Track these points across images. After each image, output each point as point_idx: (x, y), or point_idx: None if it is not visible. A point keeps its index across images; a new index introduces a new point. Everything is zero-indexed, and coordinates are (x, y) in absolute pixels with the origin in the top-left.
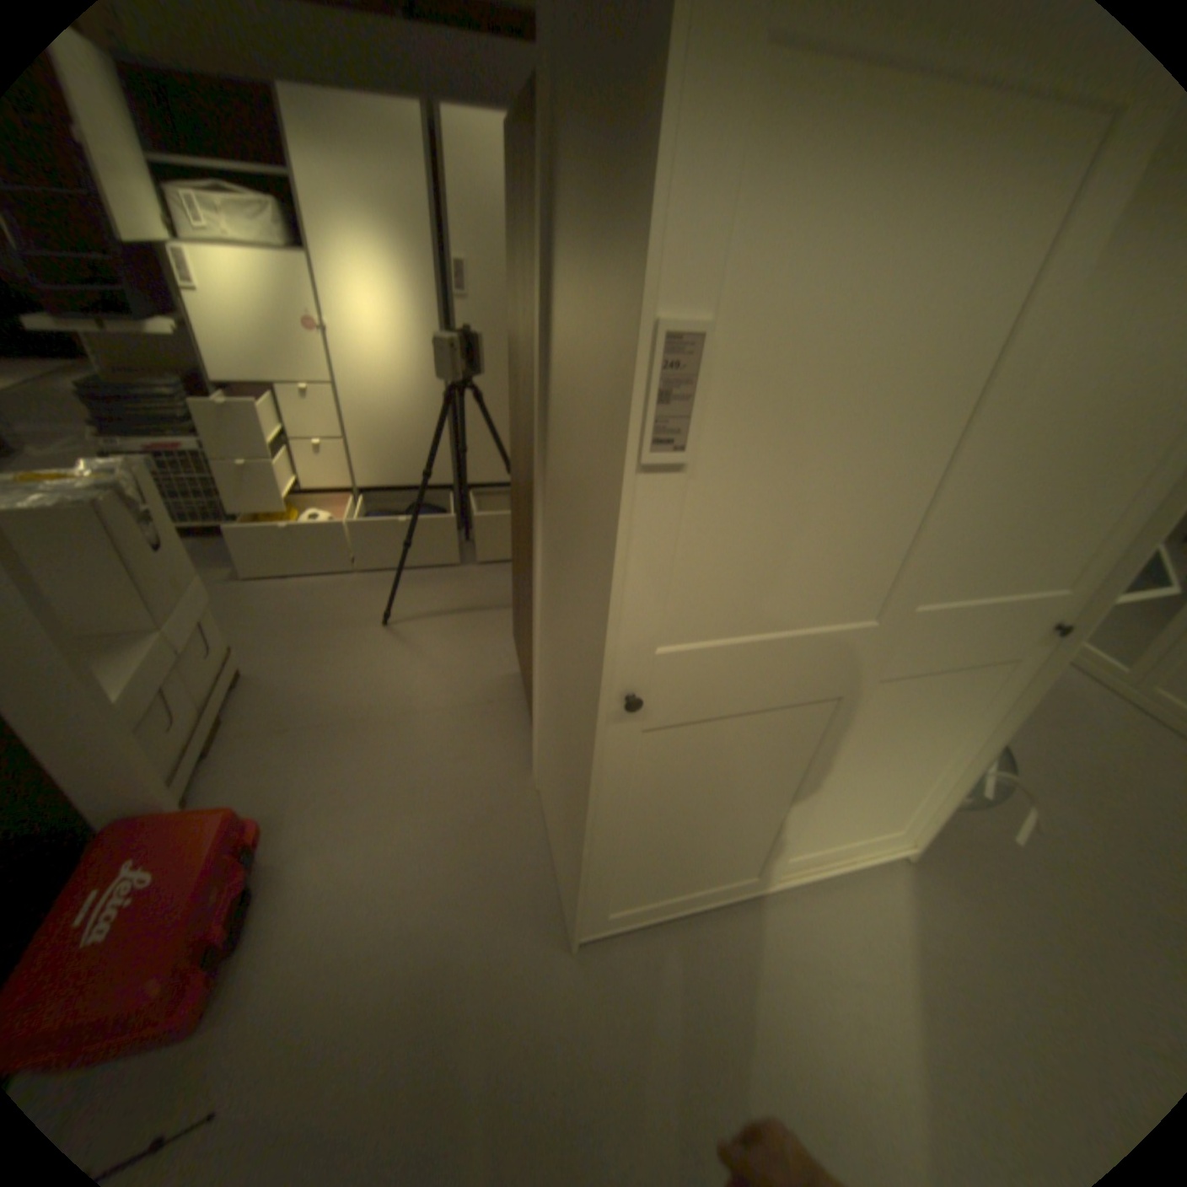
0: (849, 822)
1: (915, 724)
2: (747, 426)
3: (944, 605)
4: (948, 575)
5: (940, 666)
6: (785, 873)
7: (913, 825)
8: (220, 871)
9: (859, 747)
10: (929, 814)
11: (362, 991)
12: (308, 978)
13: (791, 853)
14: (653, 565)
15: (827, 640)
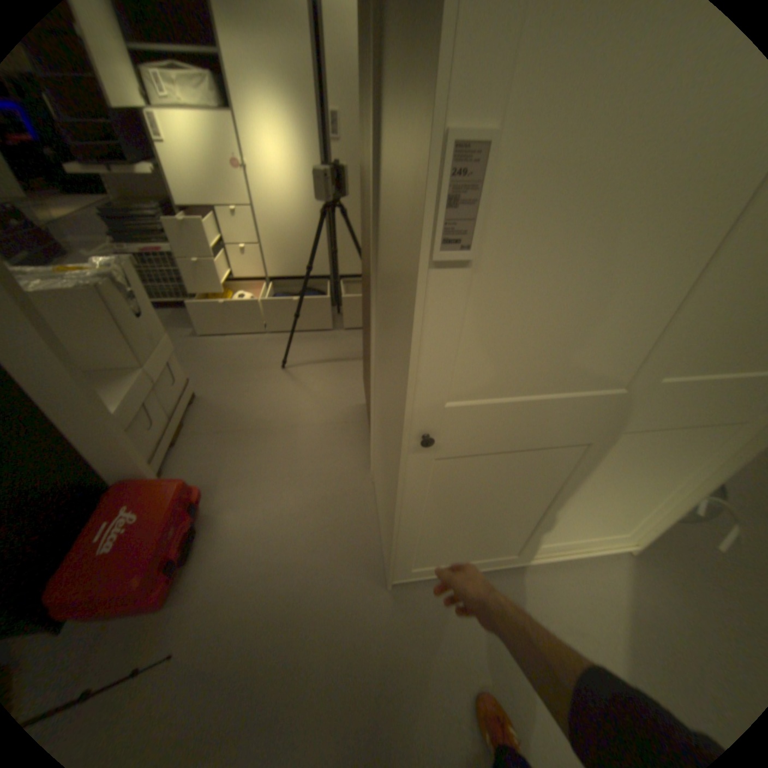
0: (589, 526)
1: (649, 464)
2: (526, 227)
3: (686, 378)
4: (693, 354)
5: (676, 424)
6: (538, 554)
7: (638, 531)
8: (176, 517)
9: (602, 477)
10: (652, 525)
11: (258, 596)
12: (227, 584)
13: (544, 542)
14: (443, 341)
15: (582, 402)
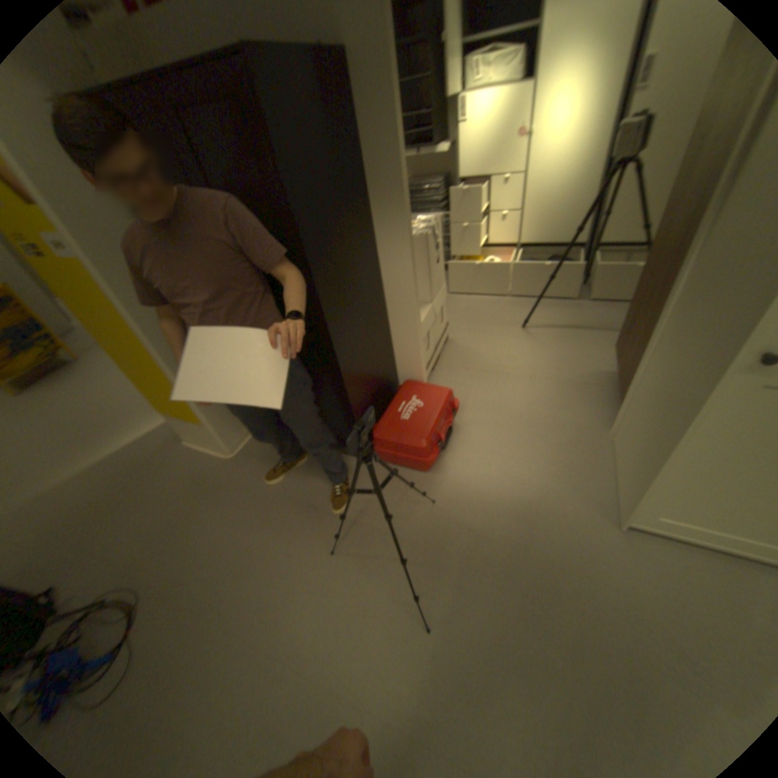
0: None
1: None
2: None
3: None
4: None
5: None
6: None
7: None
8: (447, 413)
9: None
10: None
11: (498, 491)
12: (474, 475)
13: None
14: None
15: None
